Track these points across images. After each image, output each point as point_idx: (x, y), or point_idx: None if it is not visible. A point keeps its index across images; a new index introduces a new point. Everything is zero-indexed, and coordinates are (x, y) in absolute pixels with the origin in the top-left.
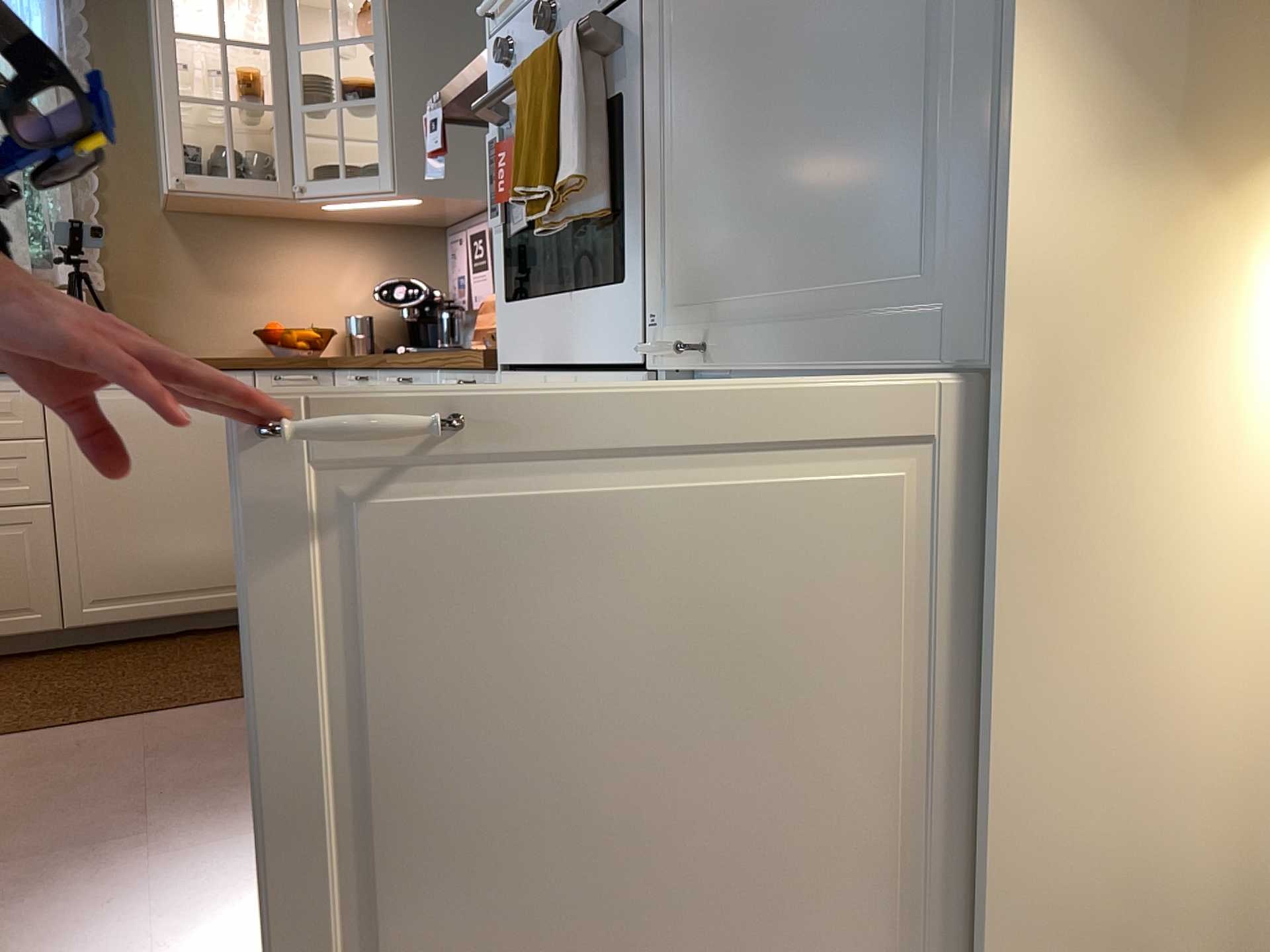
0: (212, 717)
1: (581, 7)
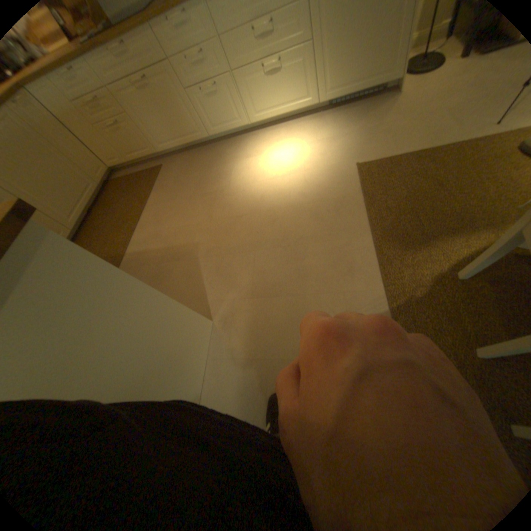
0: (157, 192)
1: None
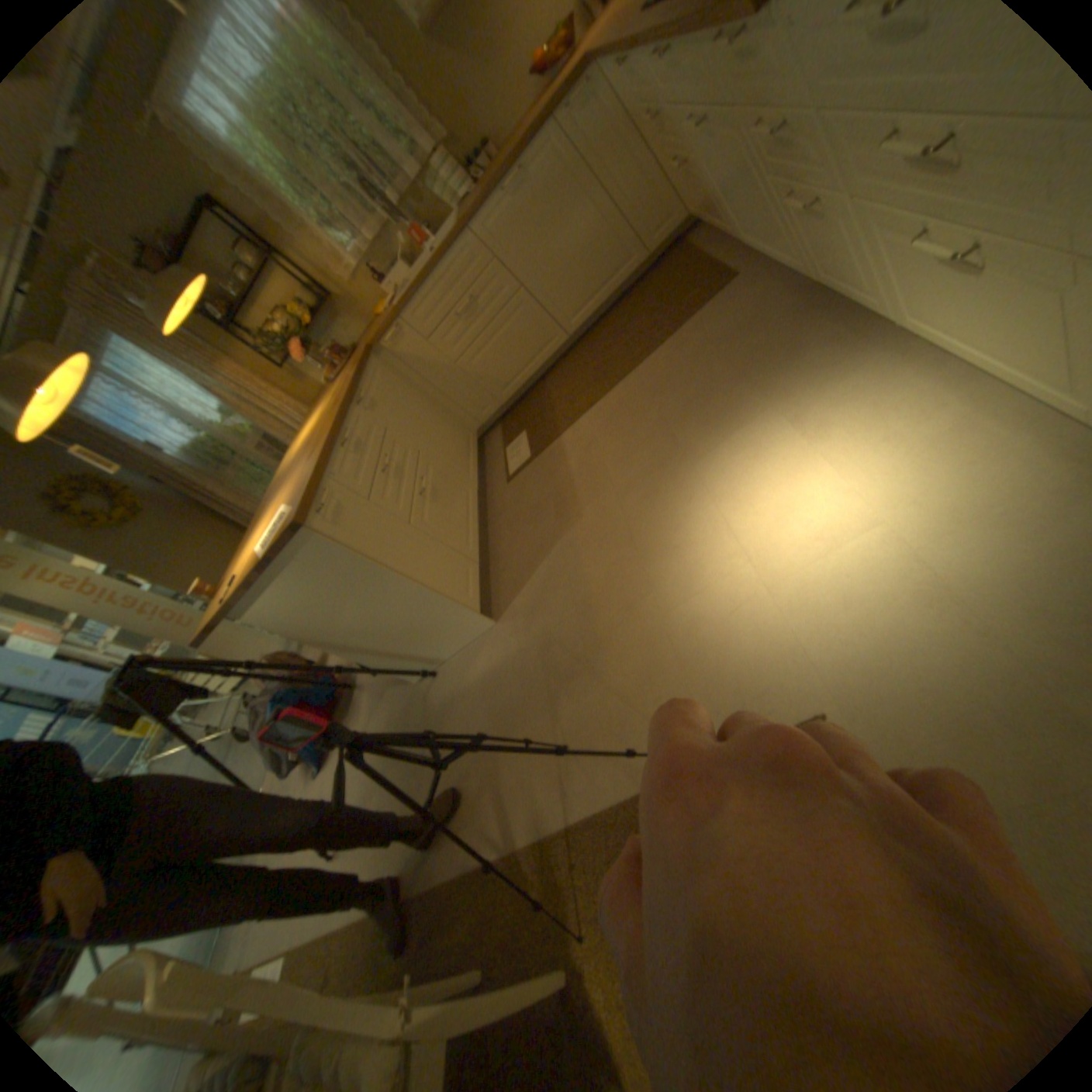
0: (667, 350)
1: None
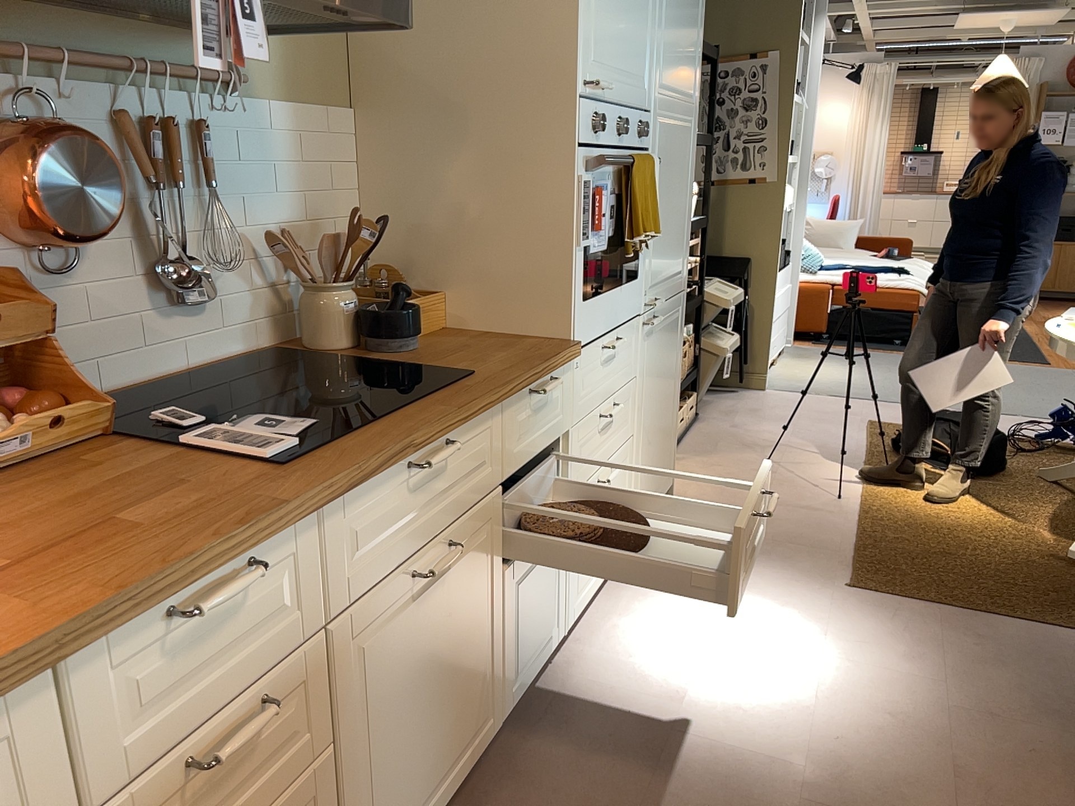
0: None
1: (630, 136)
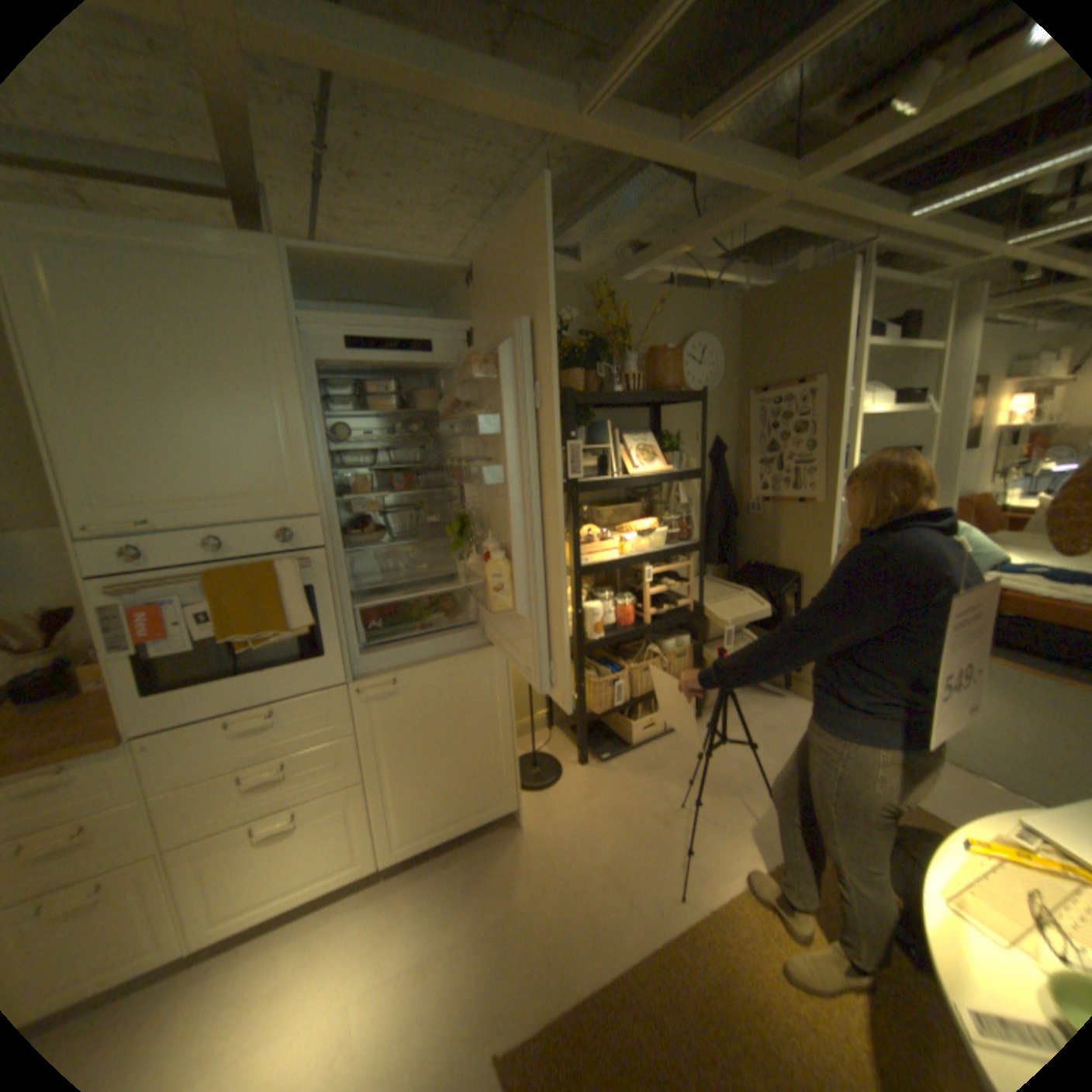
0: None
1: (248, 546)
